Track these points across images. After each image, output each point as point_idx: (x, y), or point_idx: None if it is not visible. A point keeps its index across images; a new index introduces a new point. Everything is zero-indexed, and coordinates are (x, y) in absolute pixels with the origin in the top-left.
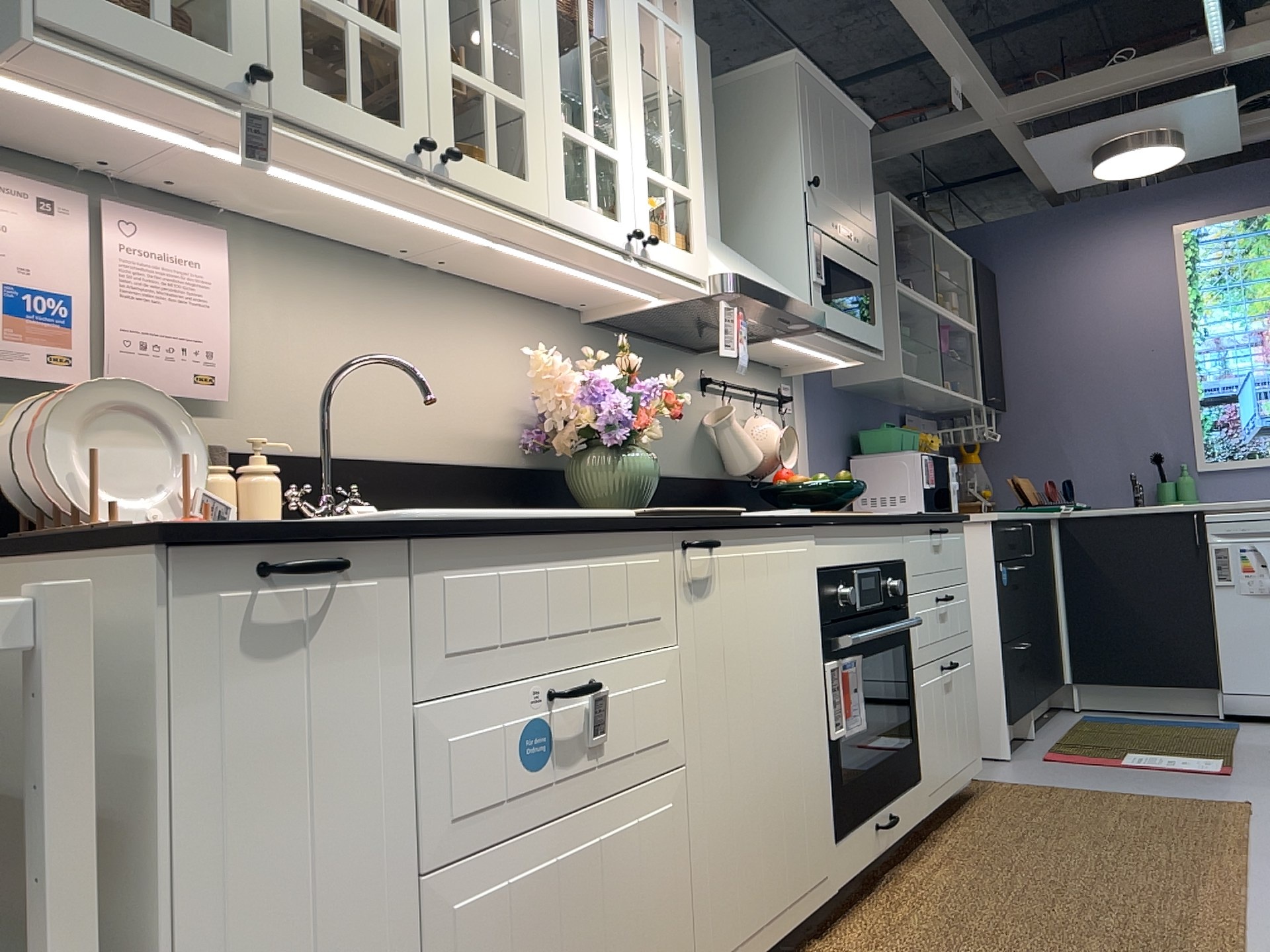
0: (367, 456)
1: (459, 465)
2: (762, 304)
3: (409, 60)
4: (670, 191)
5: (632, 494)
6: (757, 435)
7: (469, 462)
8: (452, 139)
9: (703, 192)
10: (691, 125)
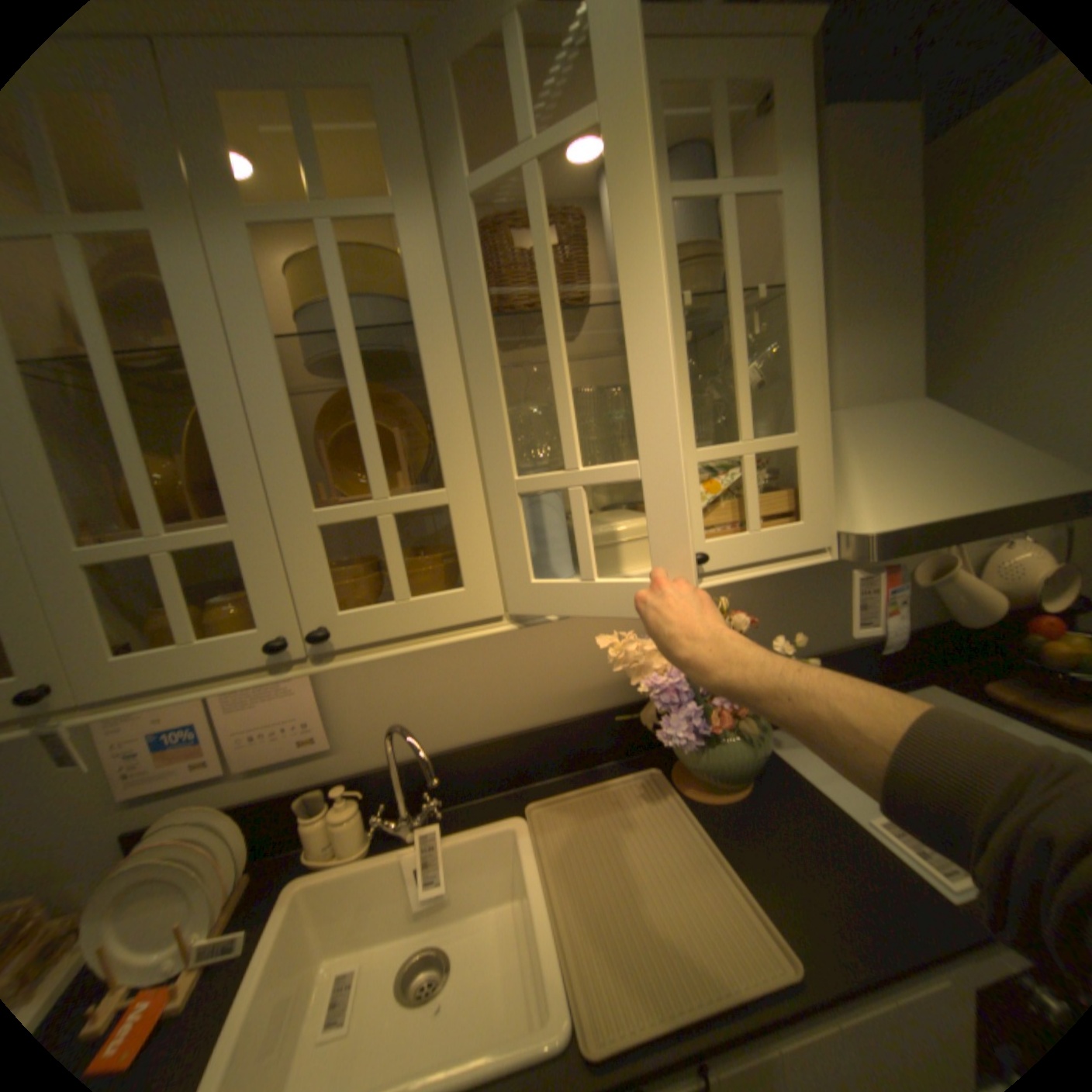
0: (467, 742)
1: (563, 722)
2: (945, 545)
3: (249, 544)
4: (746, 459)
5: (730, 772)
6: (1008, 564)
7: (575, 715)
8: (334, 600)
9: (826, 419)
10: (798, 331)
